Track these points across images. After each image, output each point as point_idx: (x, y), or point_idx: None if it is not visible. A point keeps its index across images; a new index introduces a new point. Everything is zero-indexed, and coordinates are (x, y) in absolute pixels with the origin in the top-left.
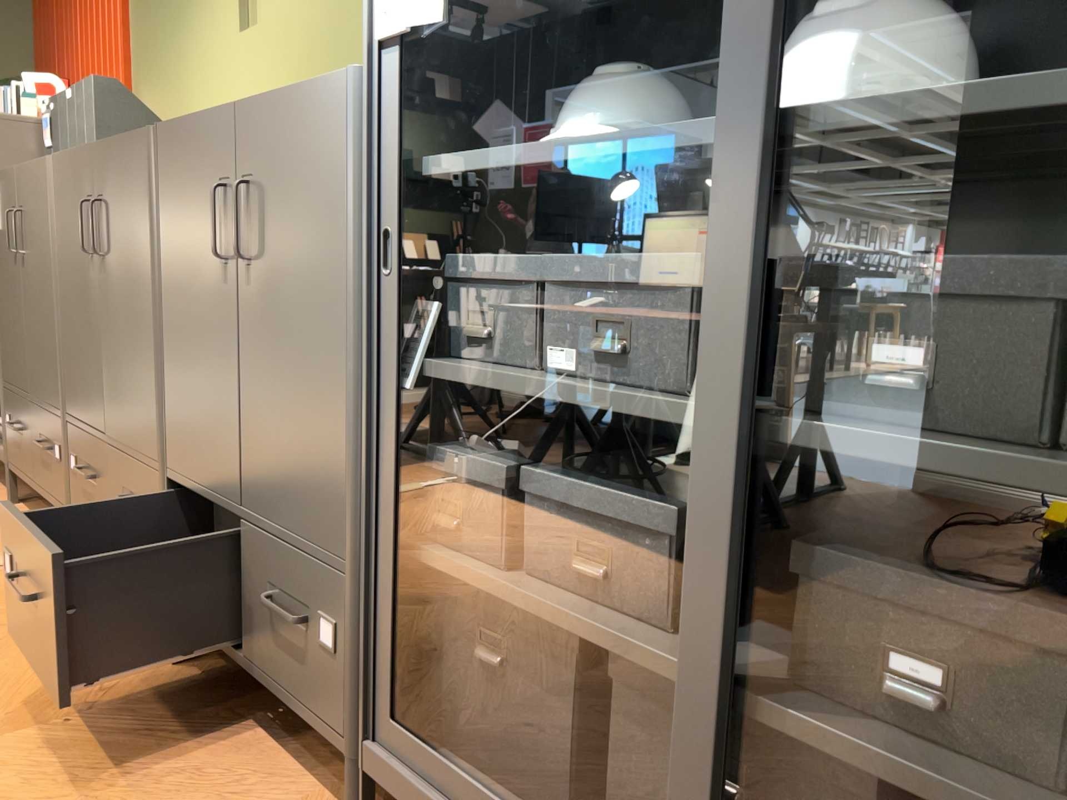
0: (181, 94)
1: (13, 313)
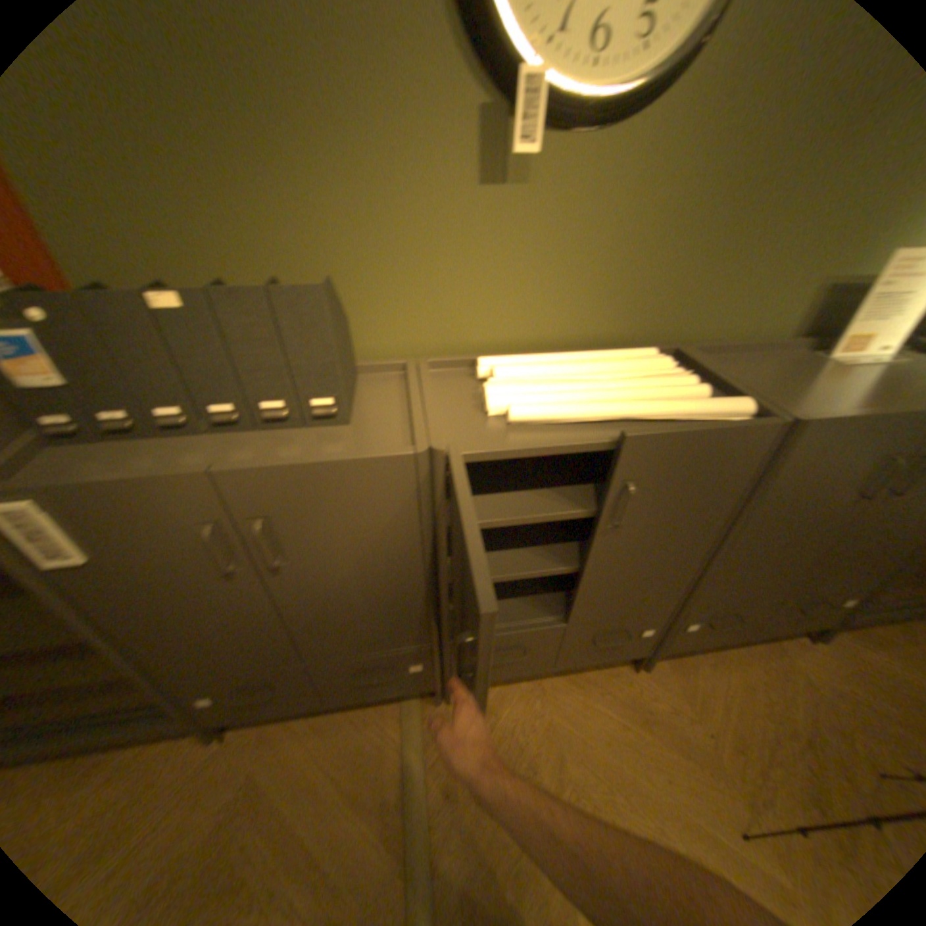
0: (282, 240)
1: (212, 622)
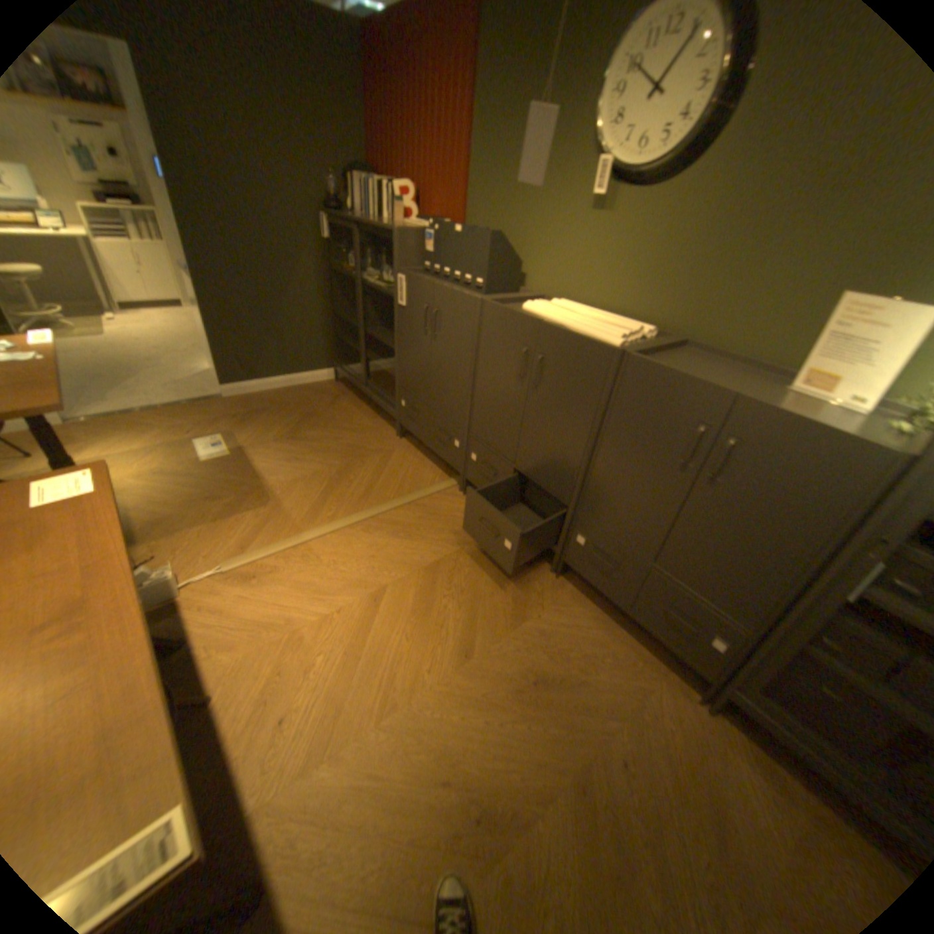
0: (517, 225)
1: (415, 356)
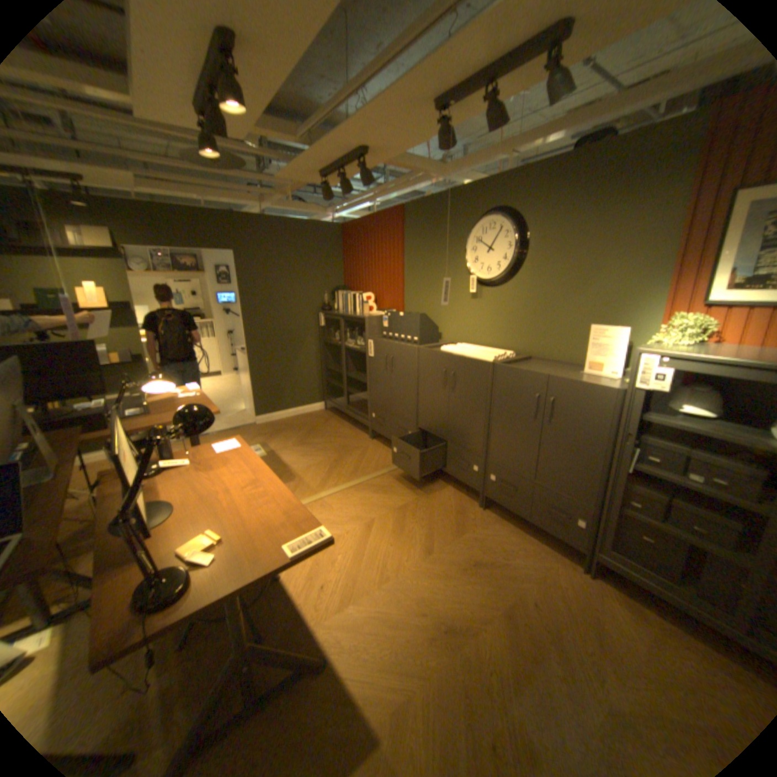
0: (434, 309)
1: (381, 384)
